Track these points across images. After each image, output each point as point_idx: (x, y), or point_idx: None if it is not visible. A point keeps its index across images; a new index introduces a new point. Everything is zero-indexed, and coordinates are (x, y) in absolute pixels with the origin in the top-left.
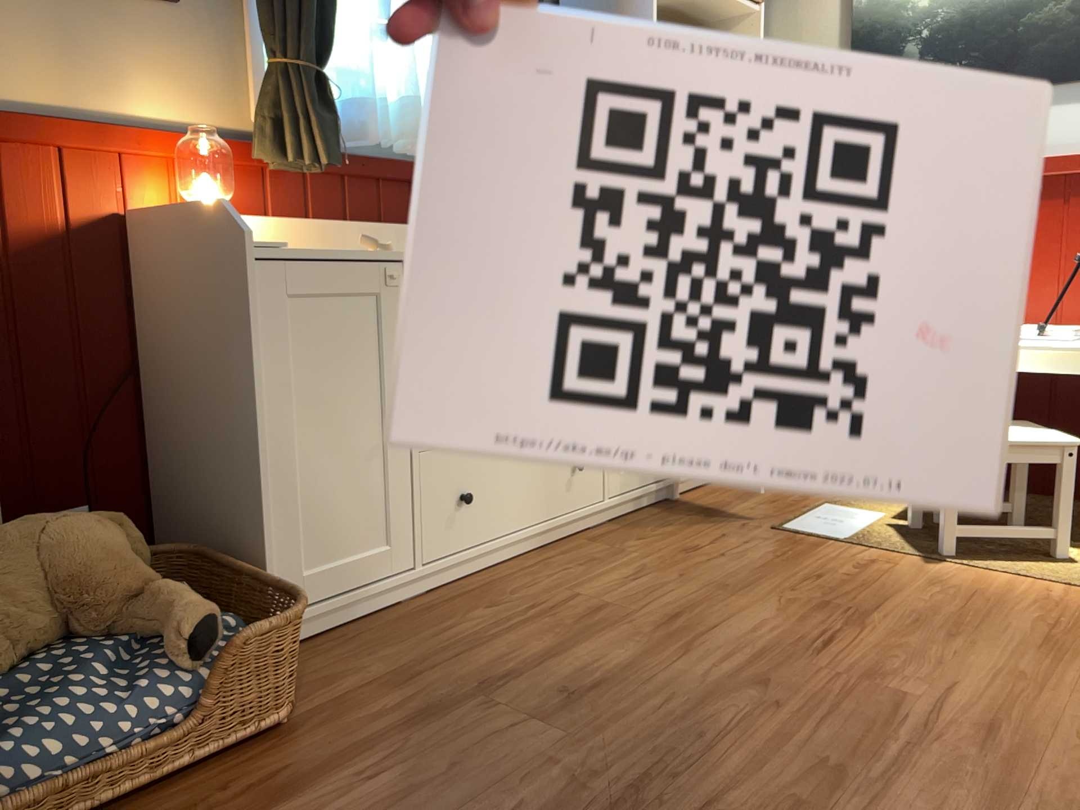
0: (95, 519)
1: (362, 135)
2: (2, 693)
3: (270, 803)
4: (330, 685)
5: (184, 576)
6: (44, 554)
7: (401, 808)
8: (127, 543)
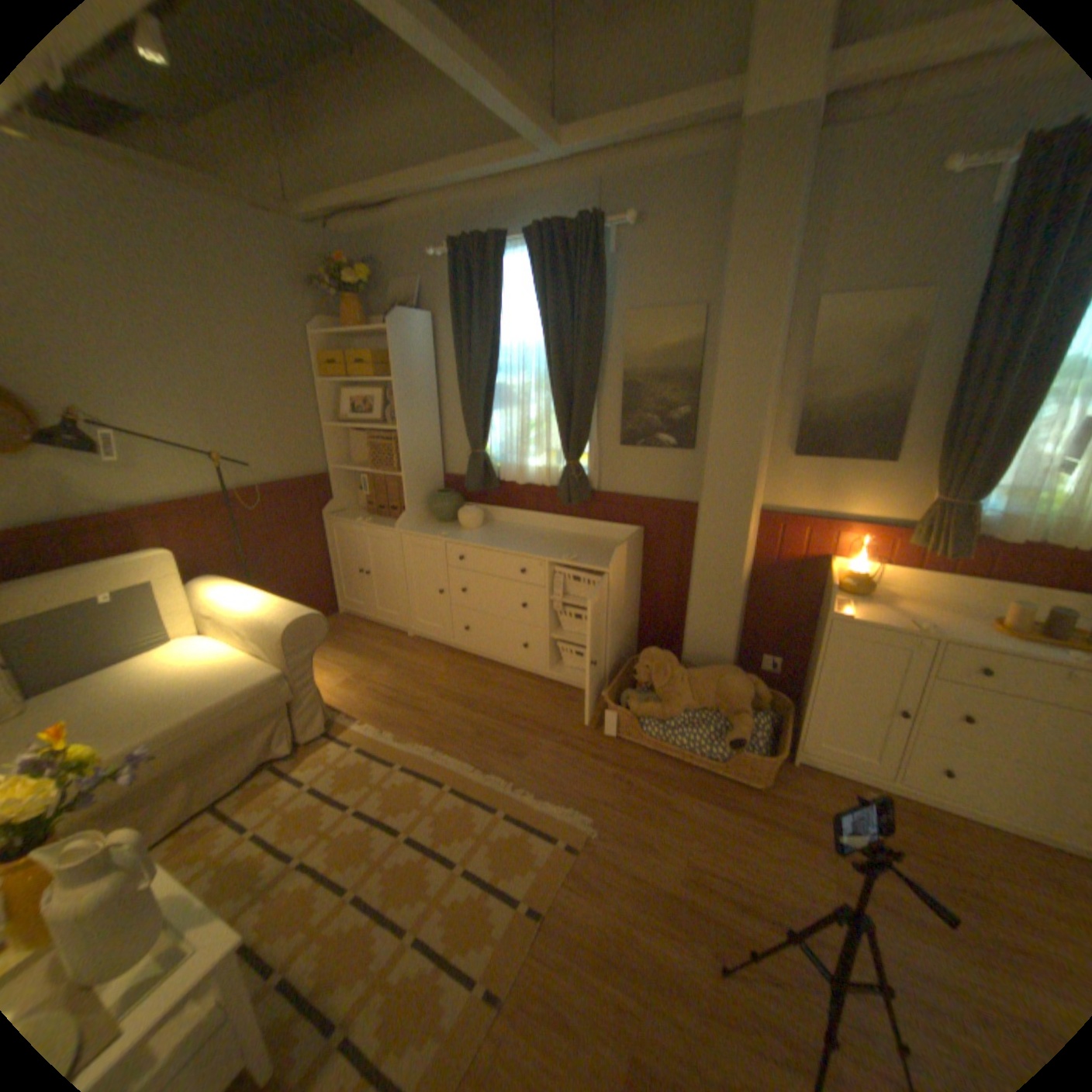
0: (746, 680)
1: (1007, 539)
2: (690, 717)
3: (725, 809)
4: (796, 795)
5: (784, 712)
6: (720, 685)
7: (749, 852)
8: (751, 694)
